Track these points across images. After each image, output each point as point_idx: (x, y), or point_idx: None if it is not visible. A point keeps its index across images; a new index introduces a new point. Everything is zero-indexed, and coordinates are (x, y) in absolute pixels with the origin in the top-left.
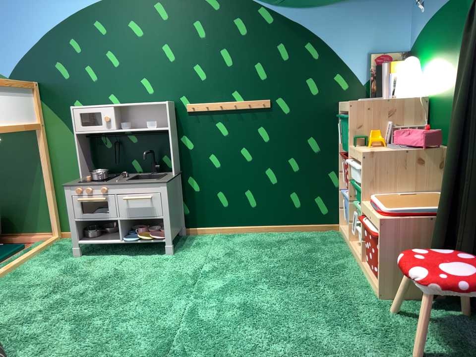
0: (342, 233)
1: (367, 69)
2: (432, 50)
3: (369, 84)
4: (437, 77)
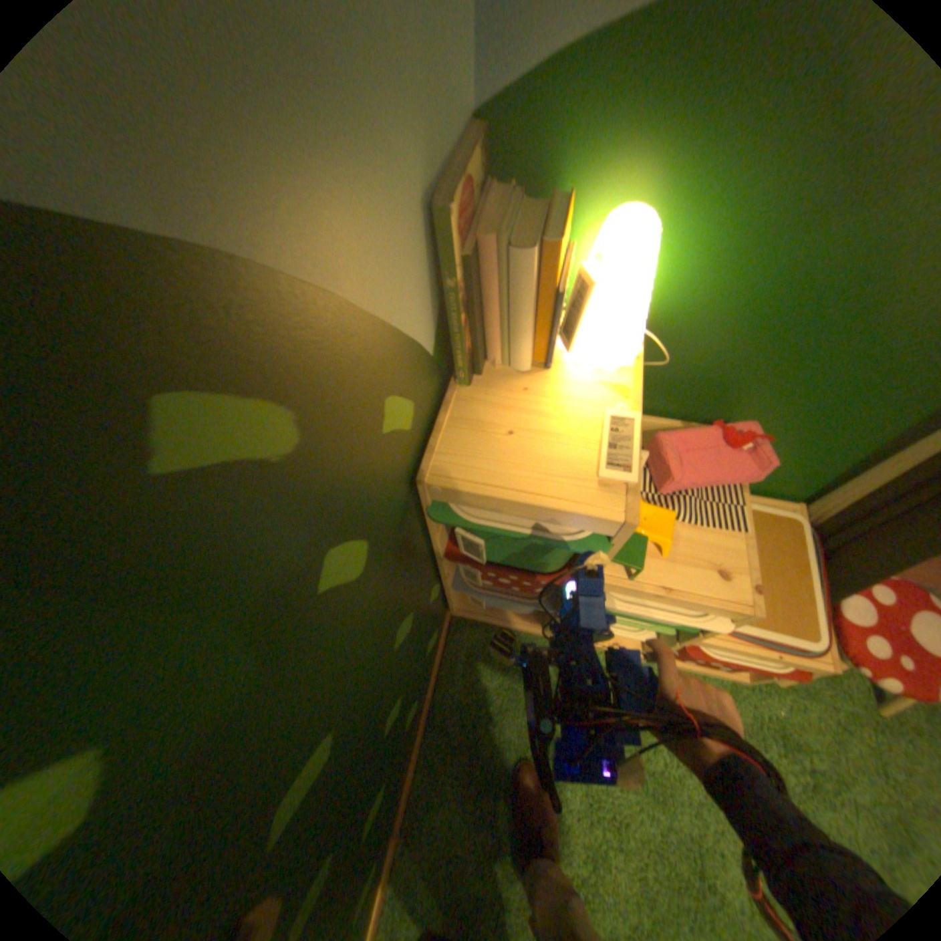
0: (478, 618)
1: (438, 278)
2: (707, 166)
3: (446, 331)
4: (708, 271)
